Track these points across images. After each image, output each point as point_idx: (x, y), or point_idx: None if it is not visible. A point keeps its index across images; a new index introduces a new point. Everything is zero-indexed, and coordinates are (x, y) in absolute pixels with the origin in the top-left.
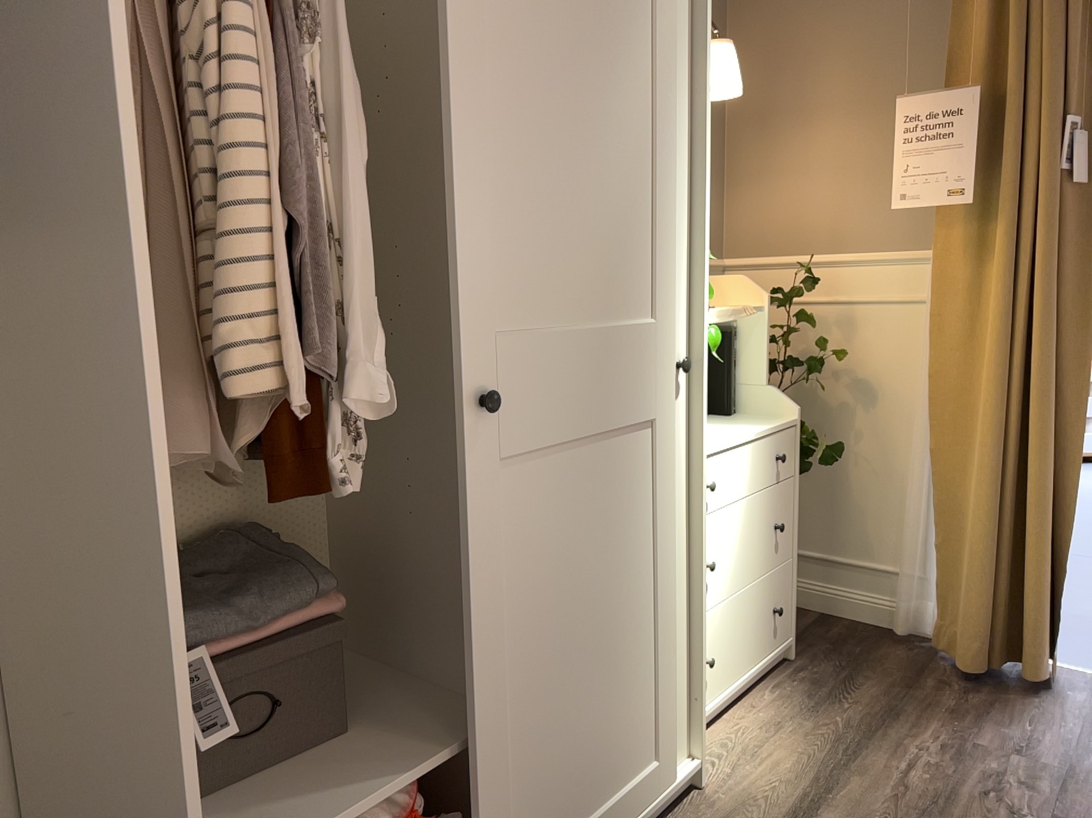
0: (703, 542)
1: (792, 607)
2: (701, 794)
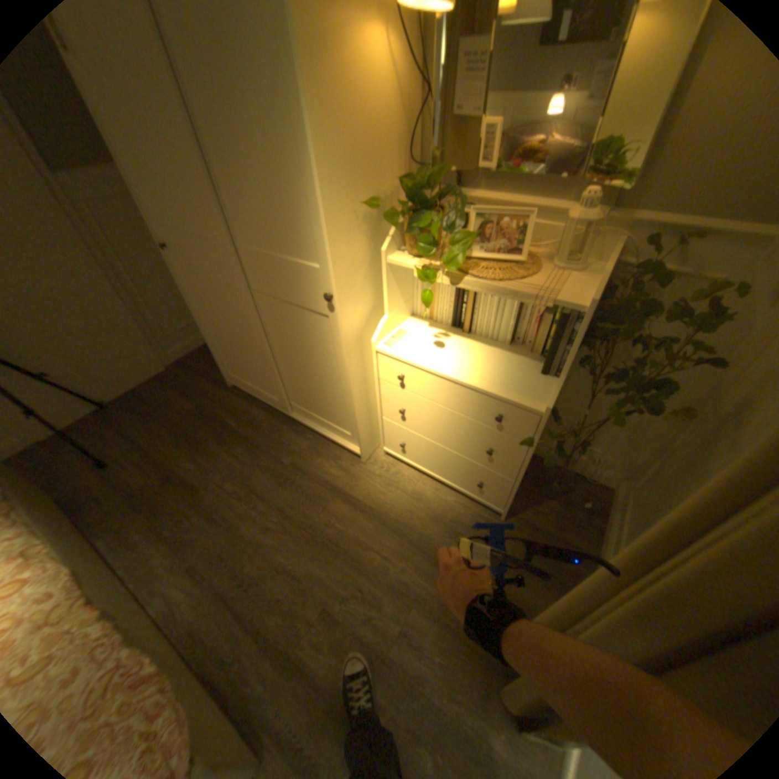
0: (351, 386)
1: (505, 500)
2: (360, 462)
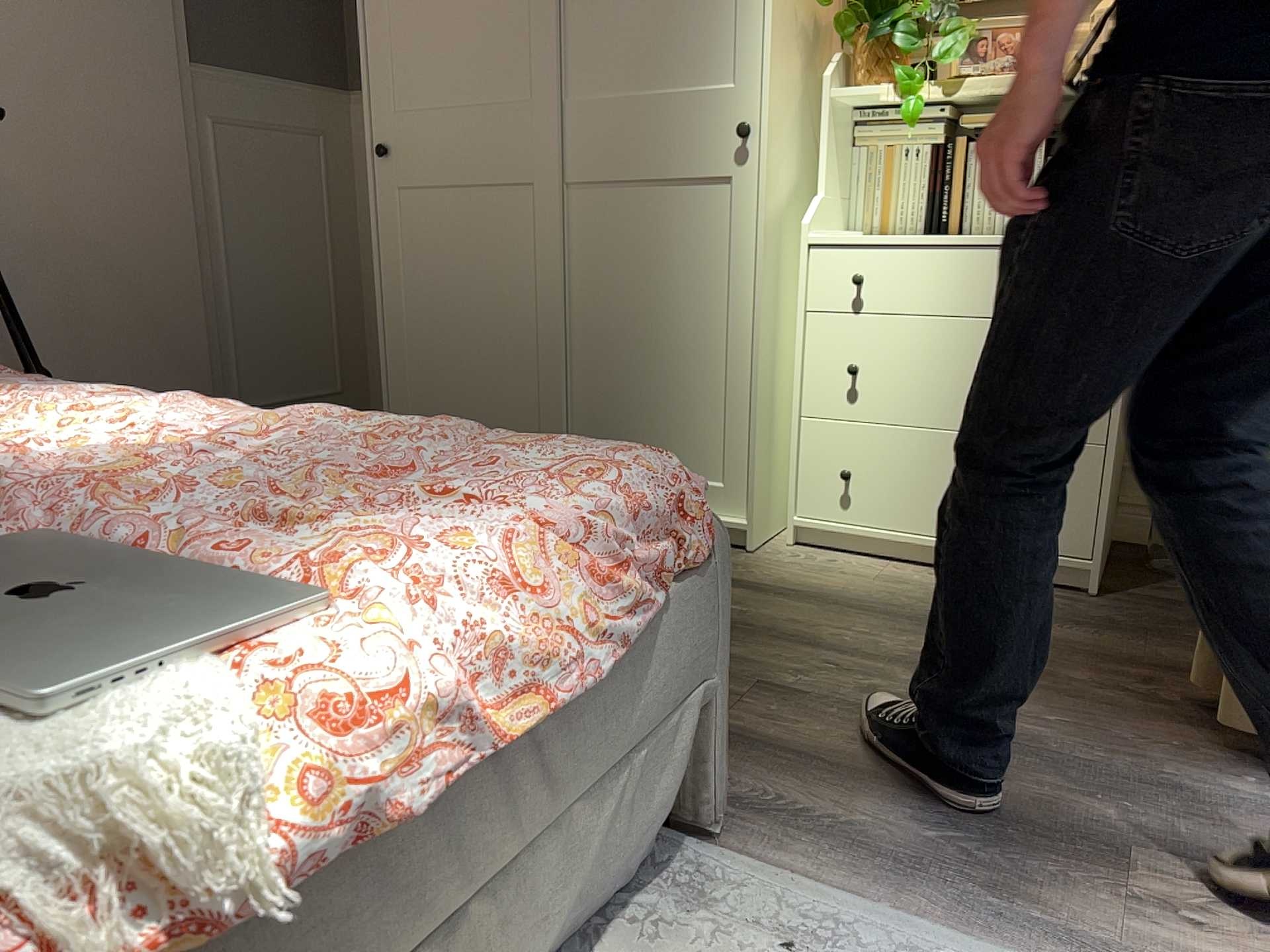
0: (764, 313)
1: (1101, 519)
2: (748, 554)
